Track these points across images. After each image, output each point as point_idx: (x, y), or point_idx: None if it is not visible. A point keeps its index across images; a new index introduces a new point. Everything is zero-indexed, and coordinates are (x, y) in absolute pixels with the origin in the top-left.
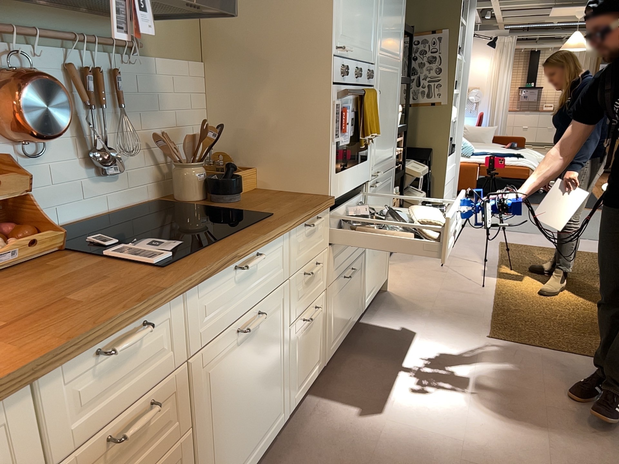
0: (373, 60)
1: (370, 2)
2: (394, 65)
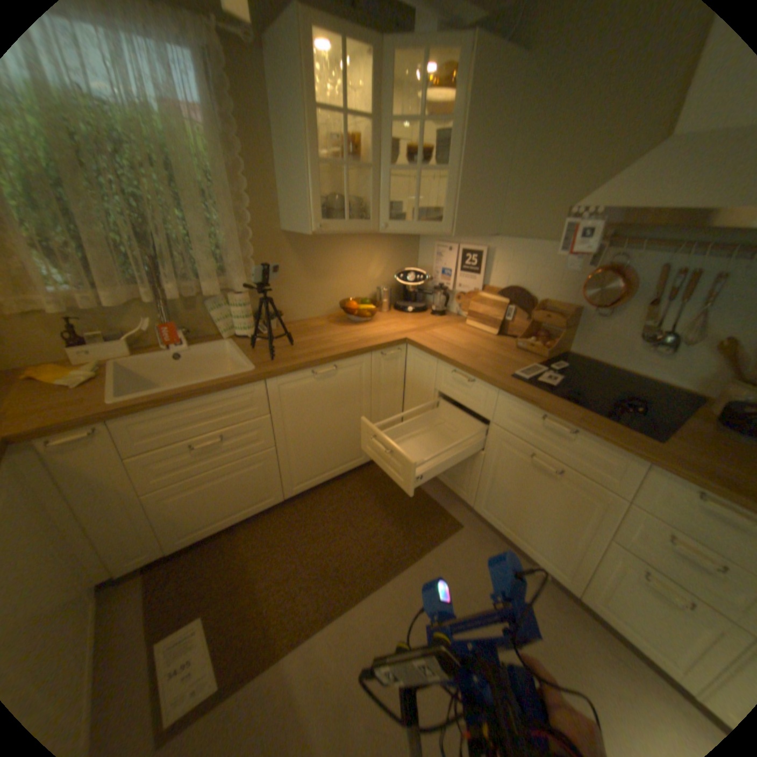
0: None
1: None
2: None
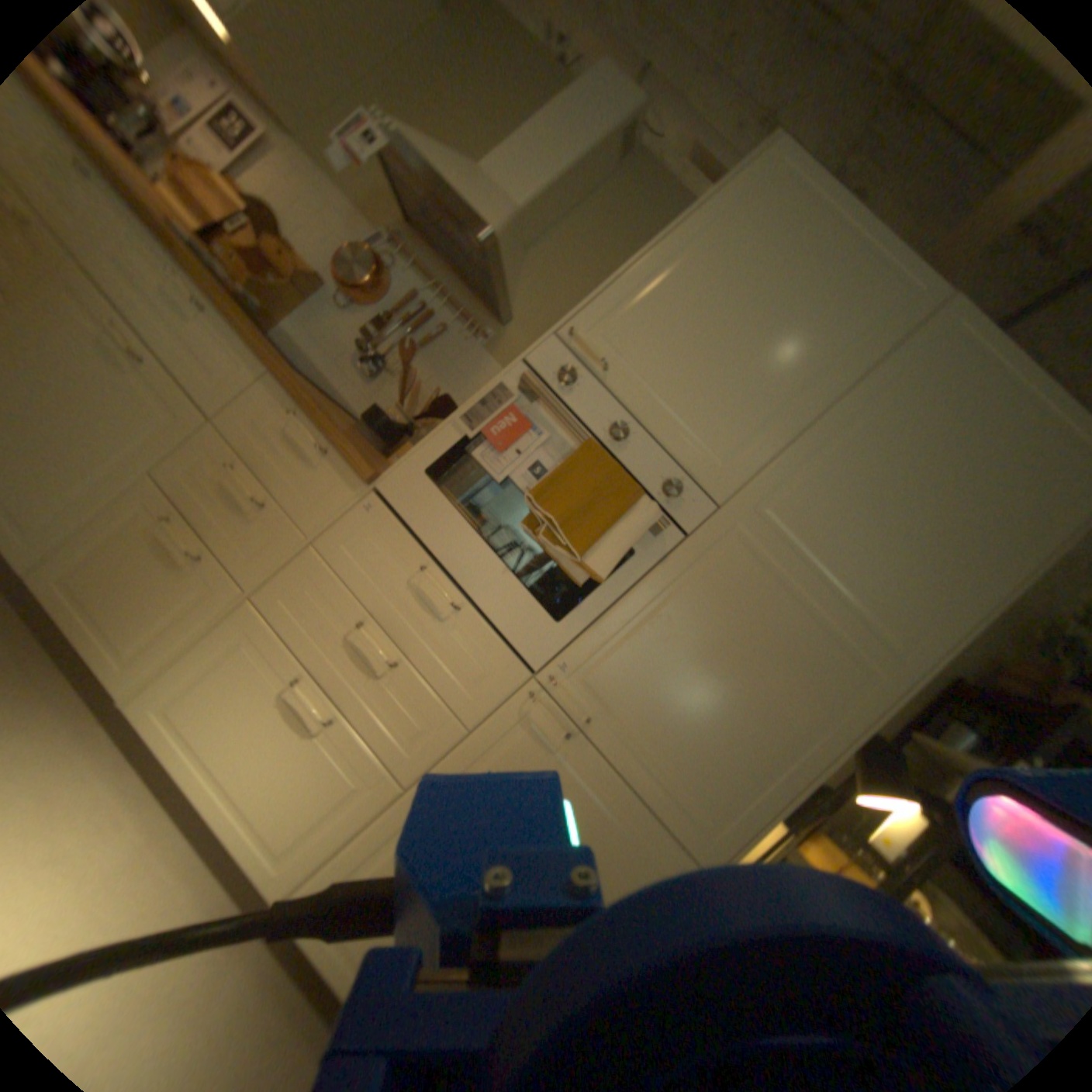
0: (719, 488)
1: (763, 389)
2: (858, 631)
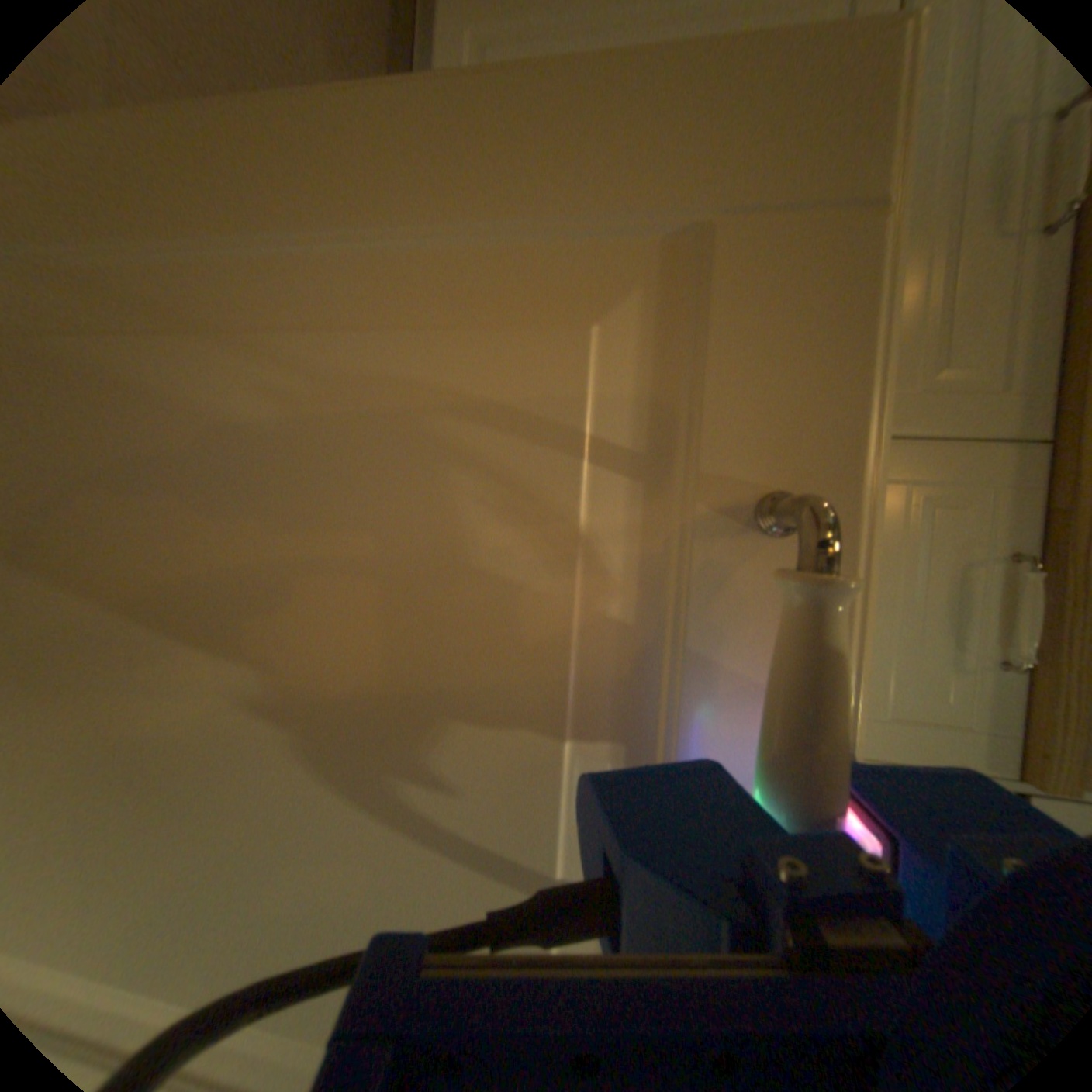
0: None
1: None
2: None
